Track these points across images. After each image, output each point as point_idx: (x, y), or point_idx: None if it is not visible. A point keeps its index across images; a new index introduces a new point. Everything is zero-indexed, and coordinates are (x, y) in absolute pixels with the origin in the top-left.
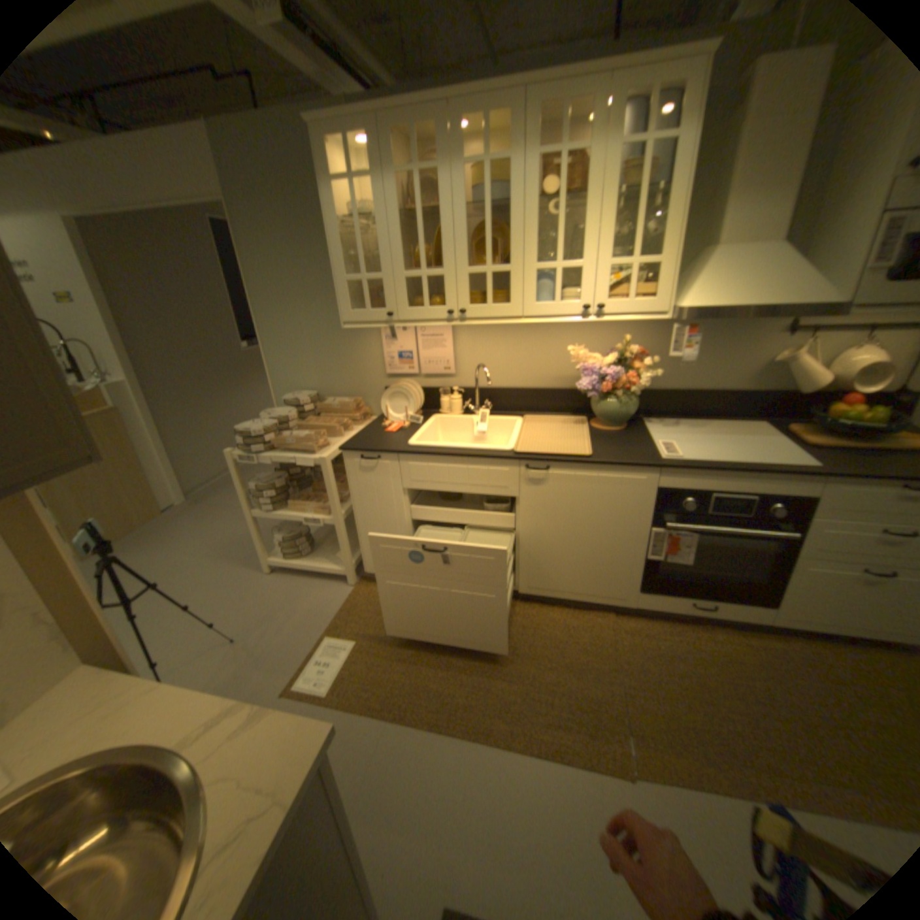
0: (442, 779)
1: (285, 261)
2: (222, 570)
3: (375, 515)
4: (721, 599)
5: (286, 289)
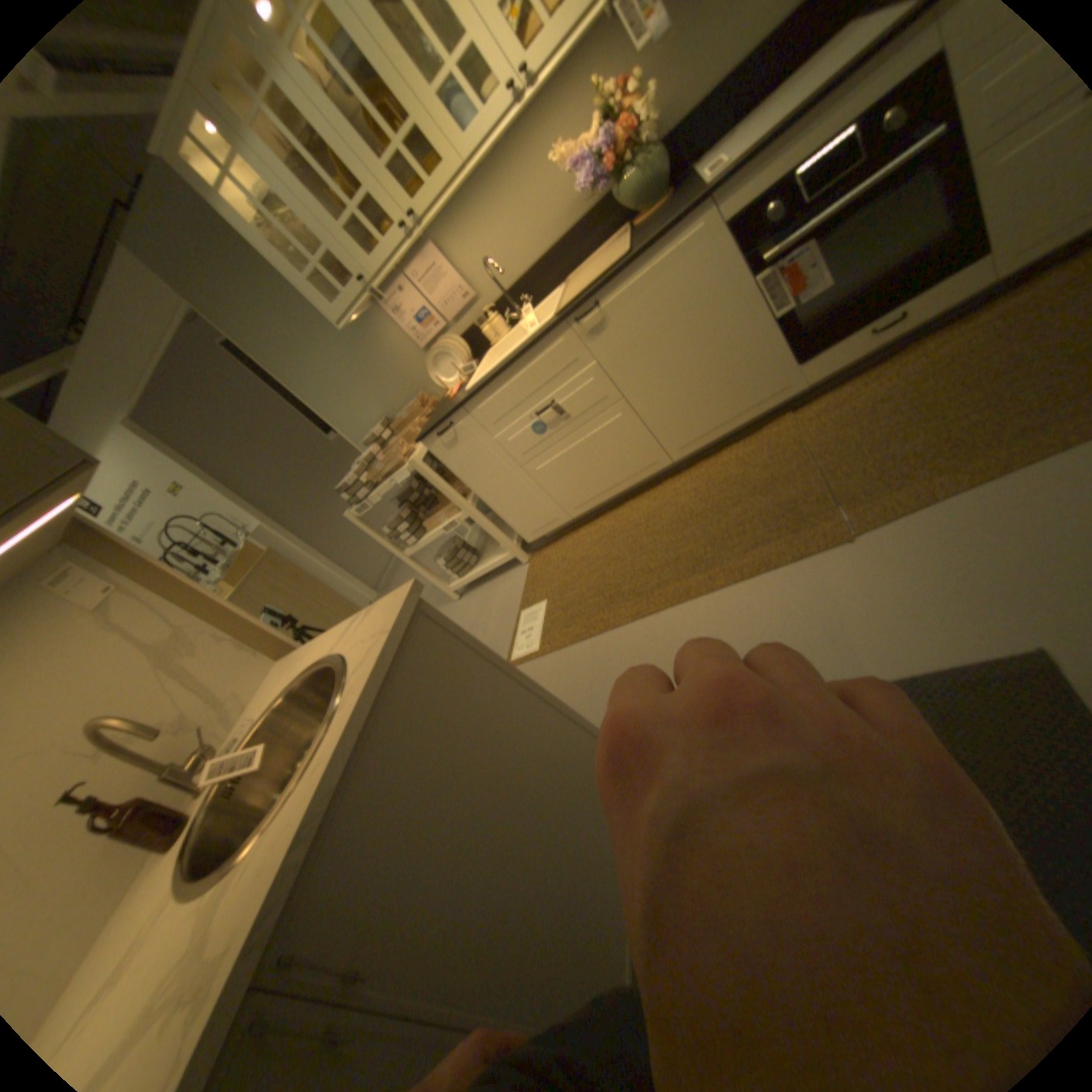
0: (658, 644)
1: (268, 313)
2: None
3: (493, 479)
4: (903, 296)
5: (290, 339)
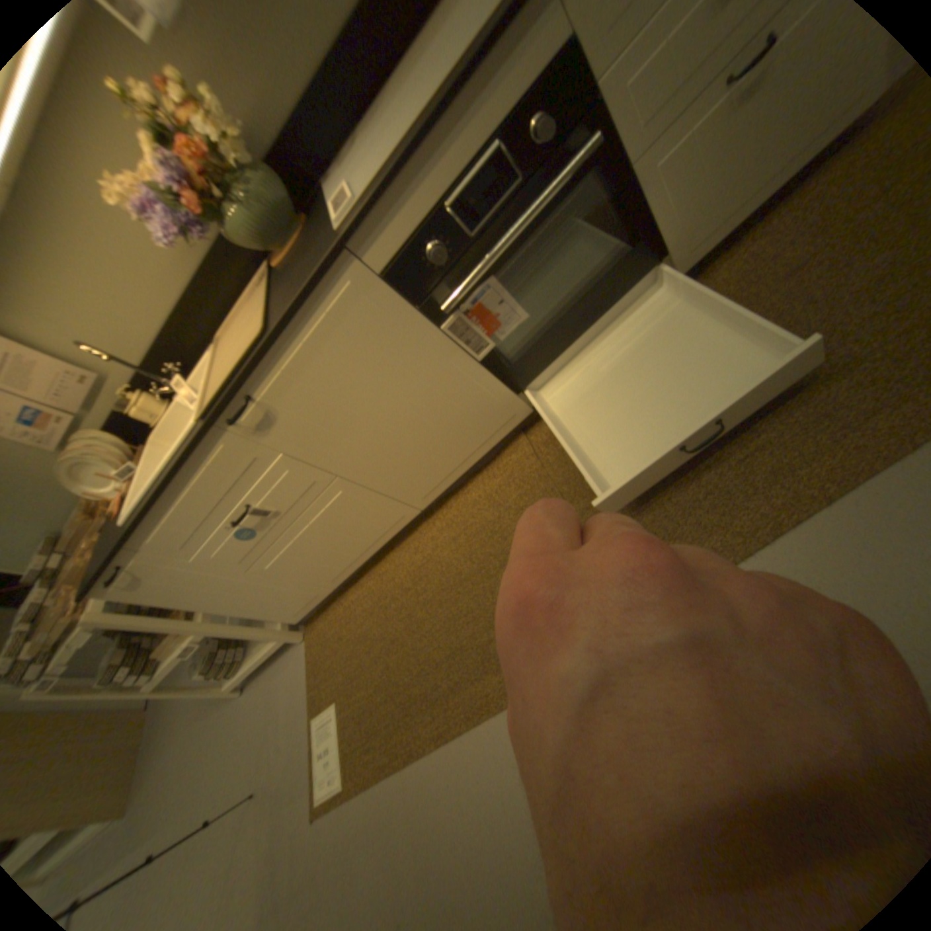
0: (475, 791)
1: None
2: (211, 723)
3: (217, 595)
4: (598, 311)
5: None
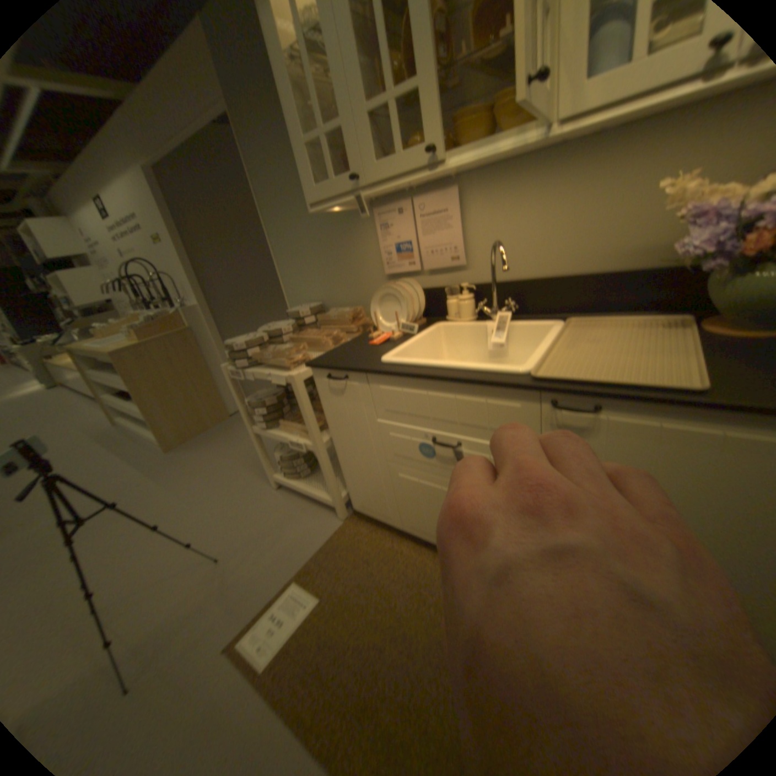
0: None
1: (281, 156)
2: (244, 477)
3: (353, 447)
4: None
5: (285, 190)
